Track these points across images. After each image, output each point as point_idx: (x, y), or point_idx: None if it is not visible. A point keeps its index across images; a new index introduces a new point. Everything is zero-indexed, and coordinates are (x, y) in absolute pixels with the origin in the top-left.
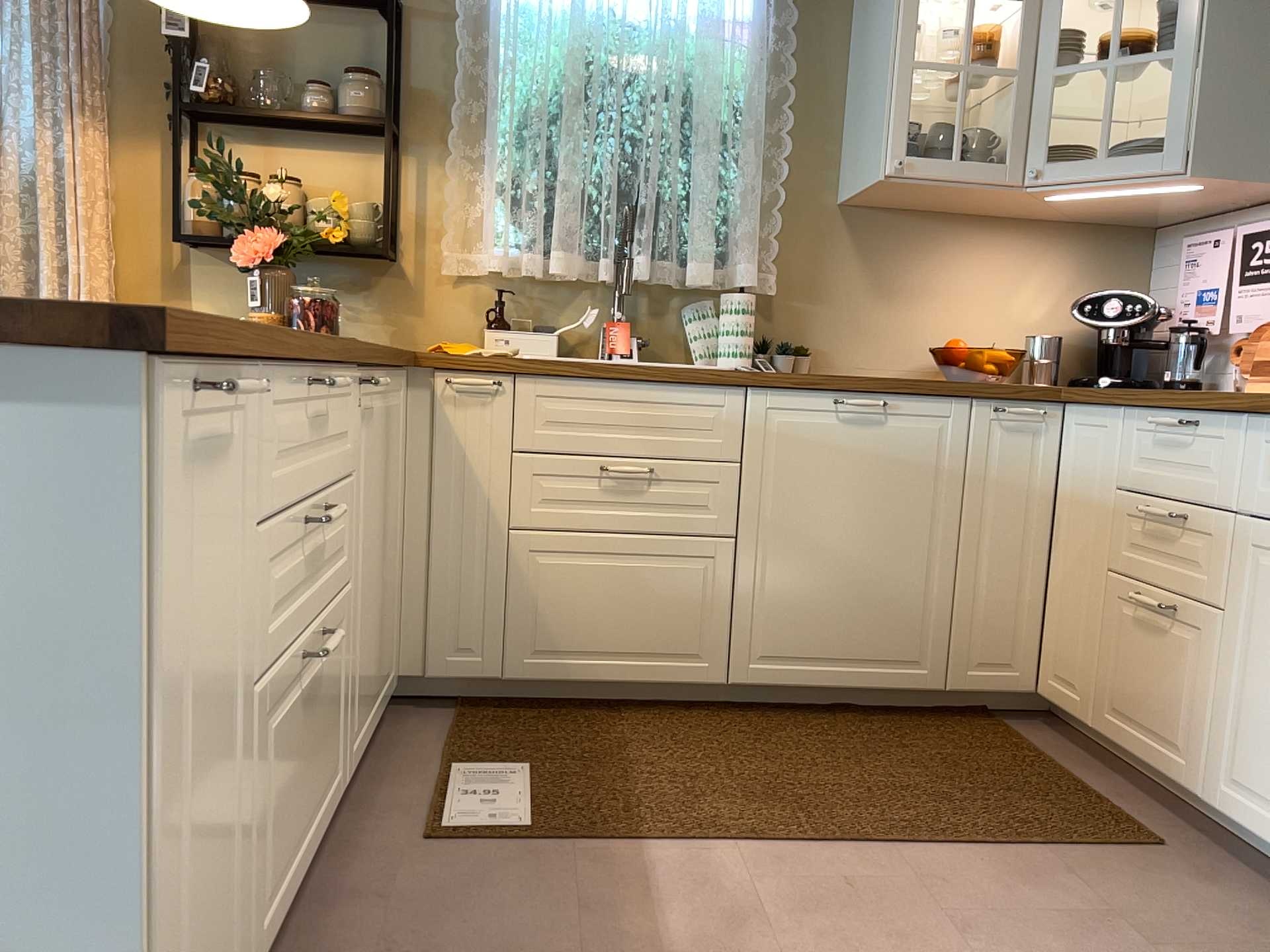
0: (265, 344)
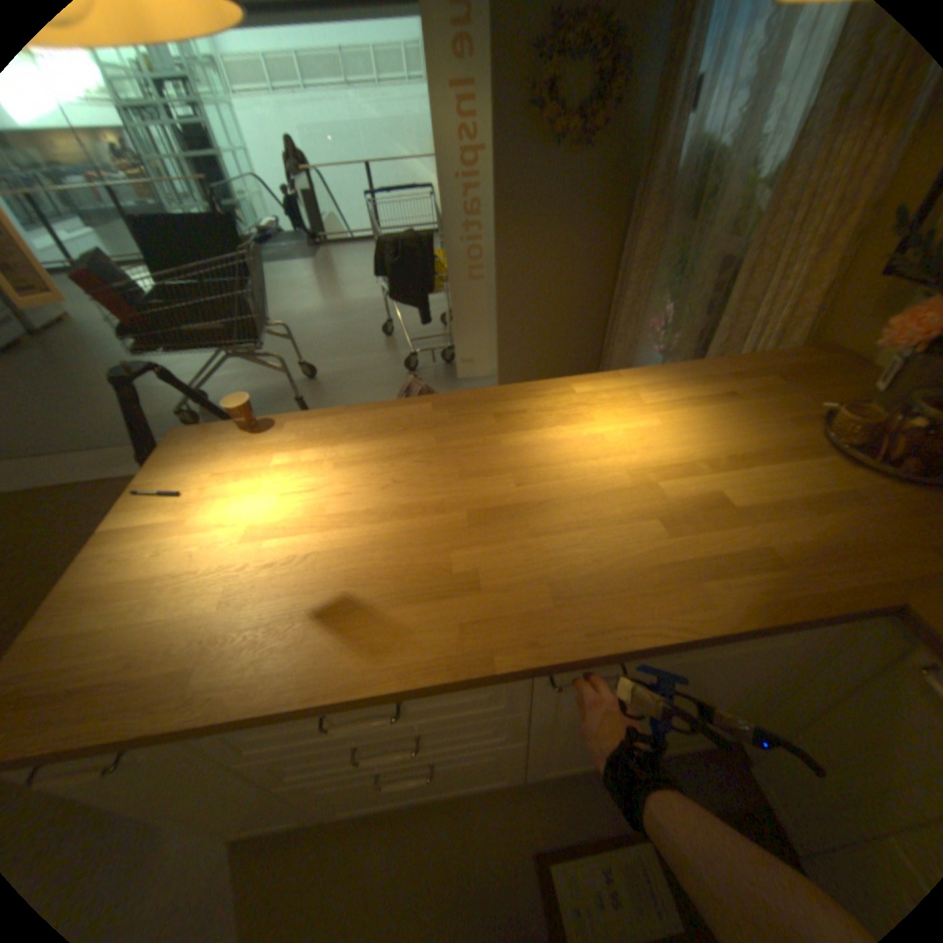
0: (191, 730)
